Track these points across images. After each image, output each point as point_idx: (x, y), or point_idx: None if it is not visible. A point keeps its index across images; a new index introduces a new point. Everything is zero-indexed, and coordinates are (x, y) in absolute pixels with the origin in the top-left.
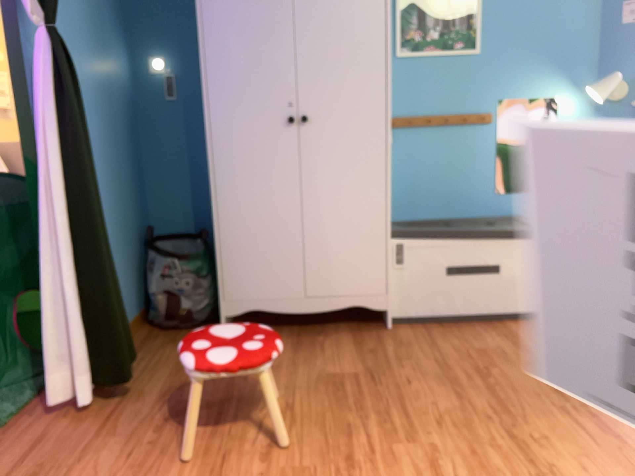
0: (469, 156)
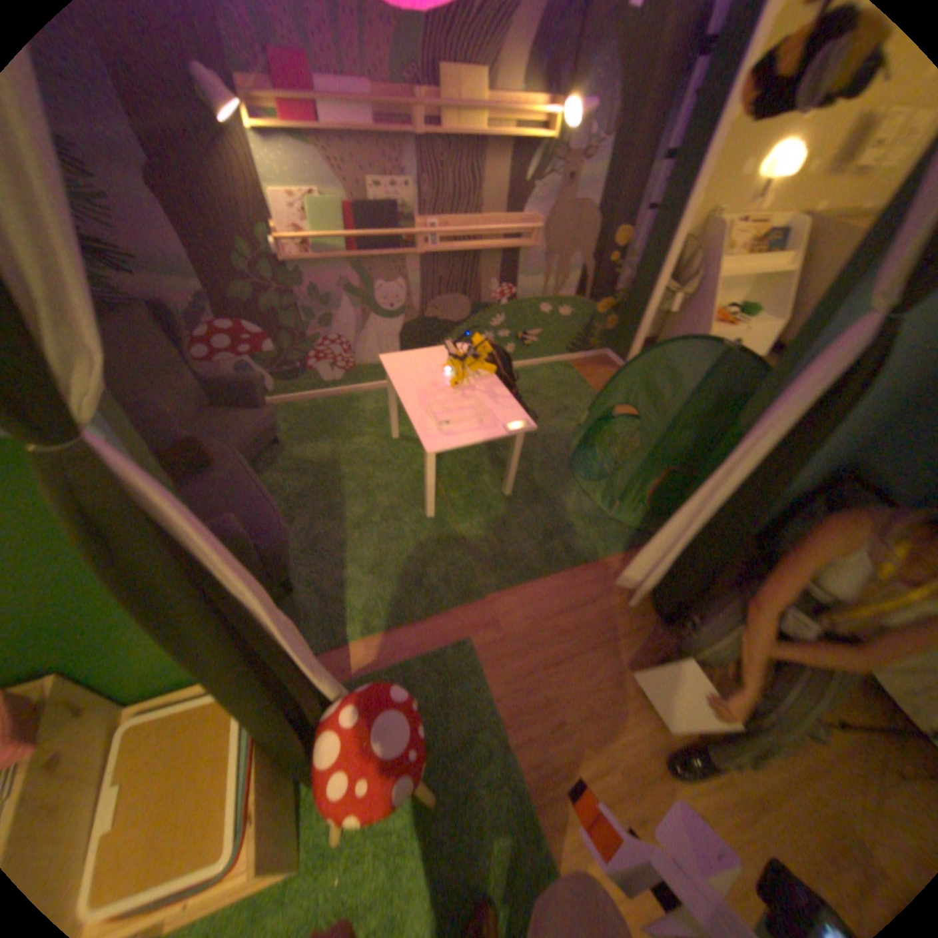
0: None
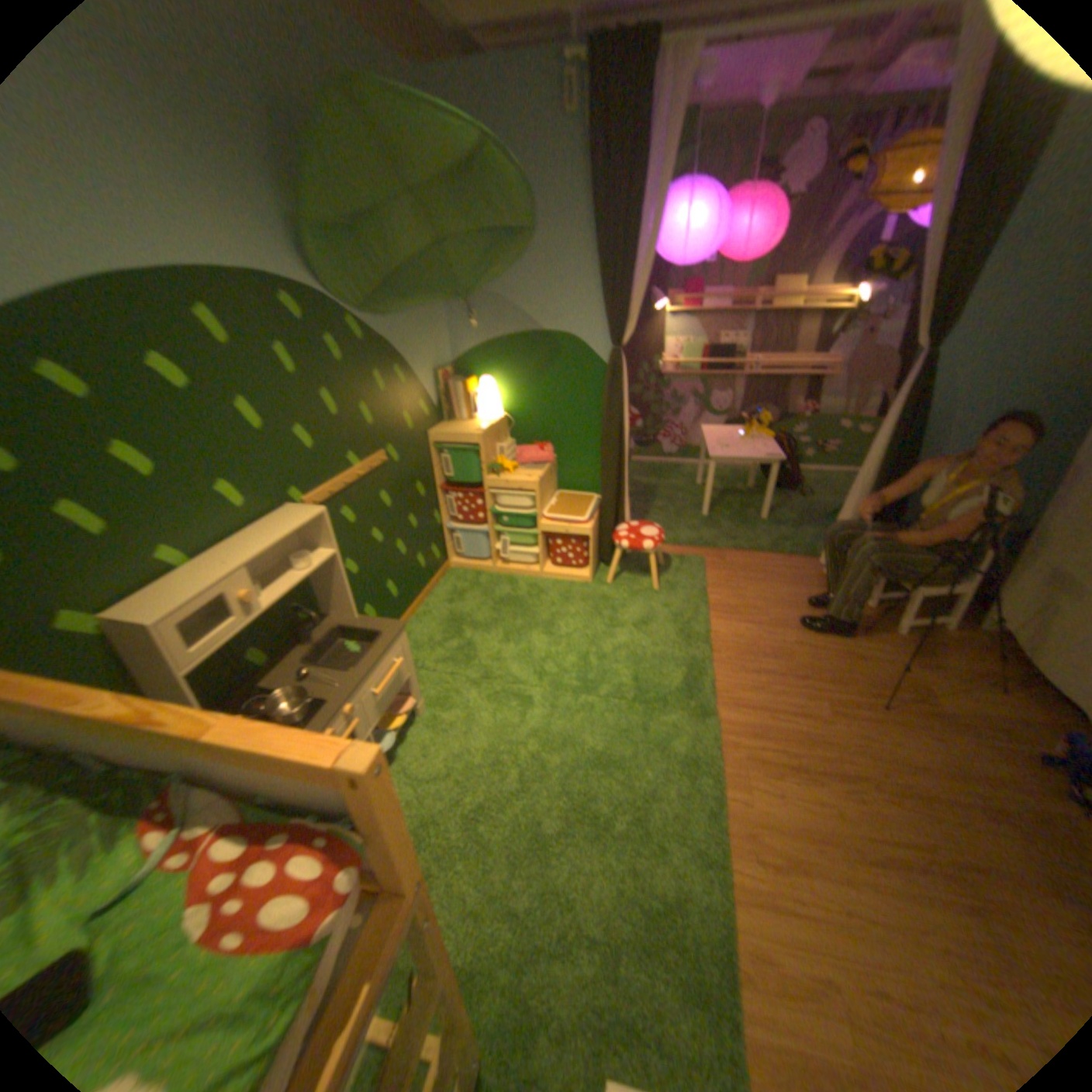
0: None
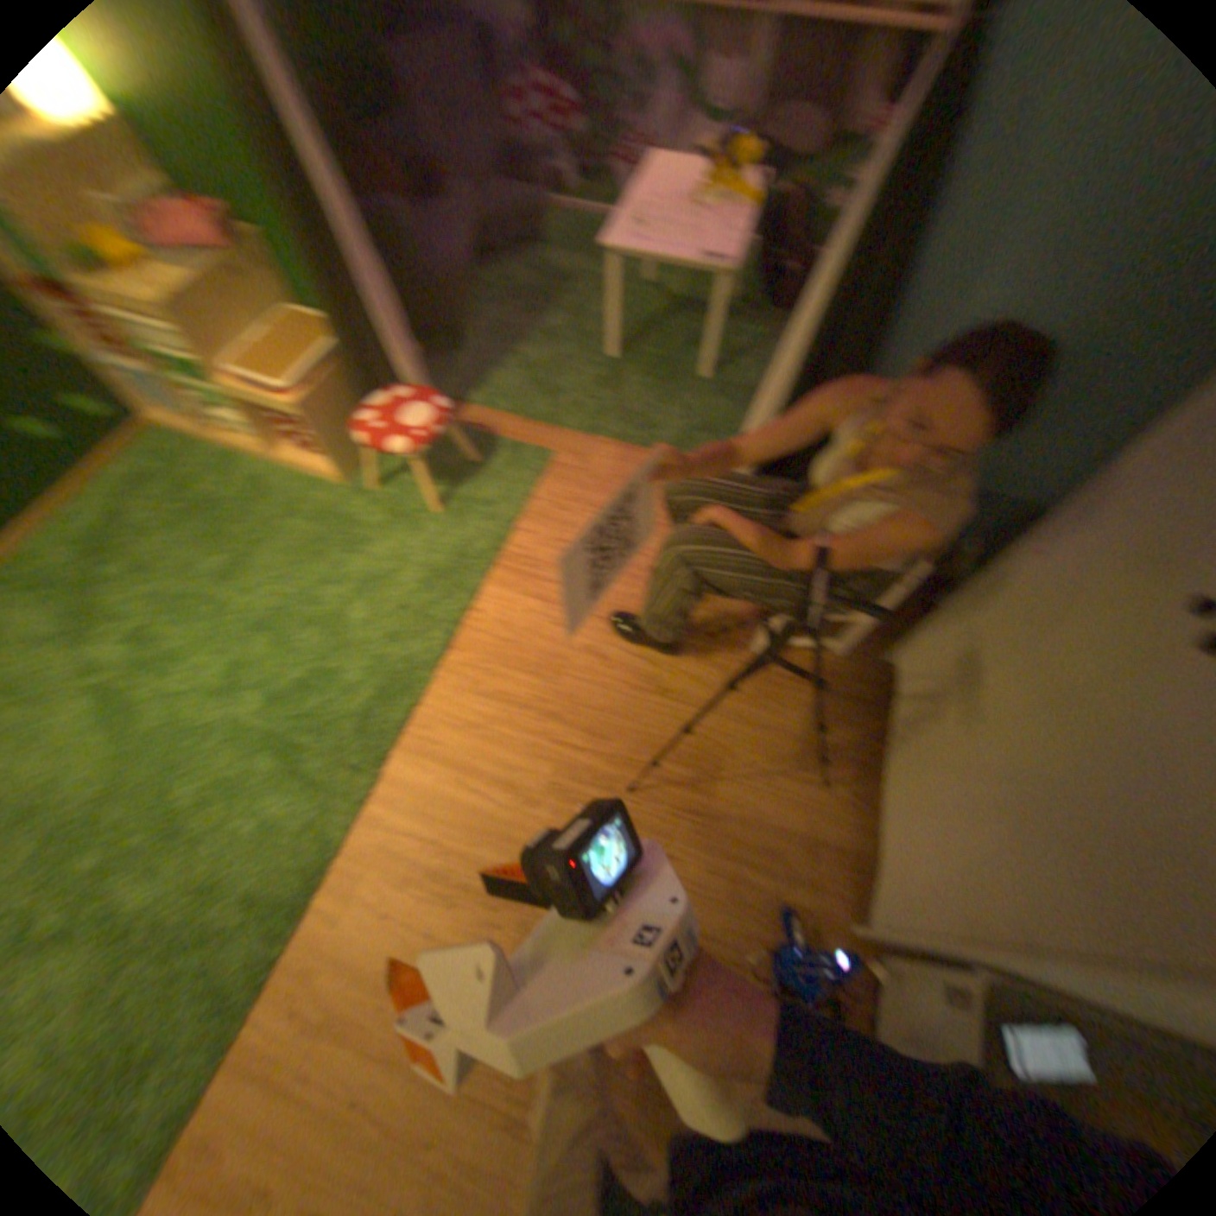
0: None
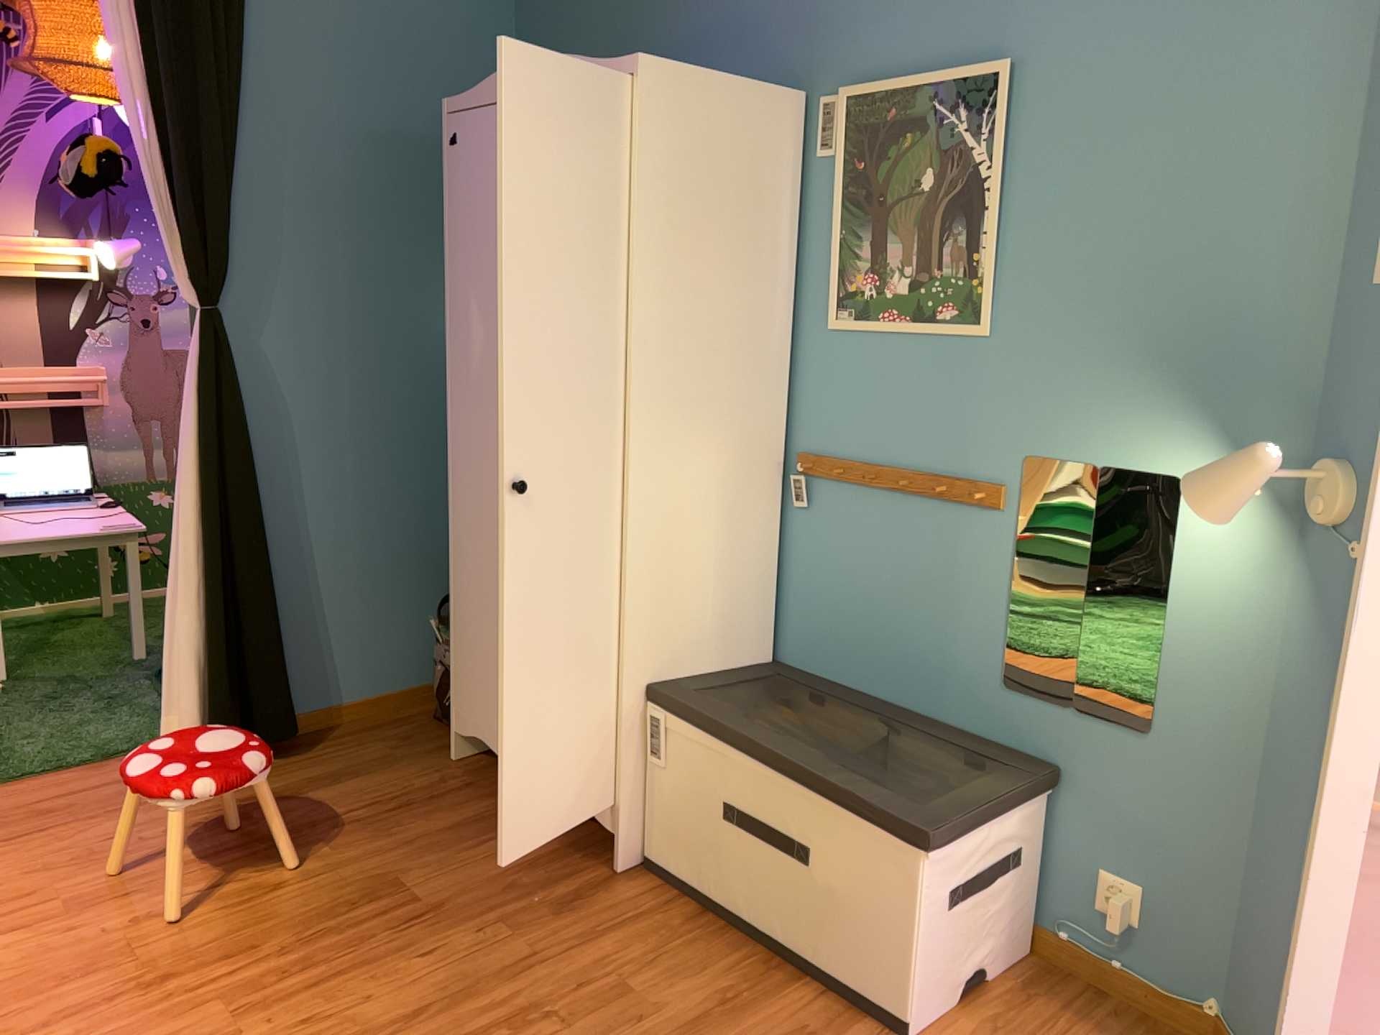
0: (951, 577)
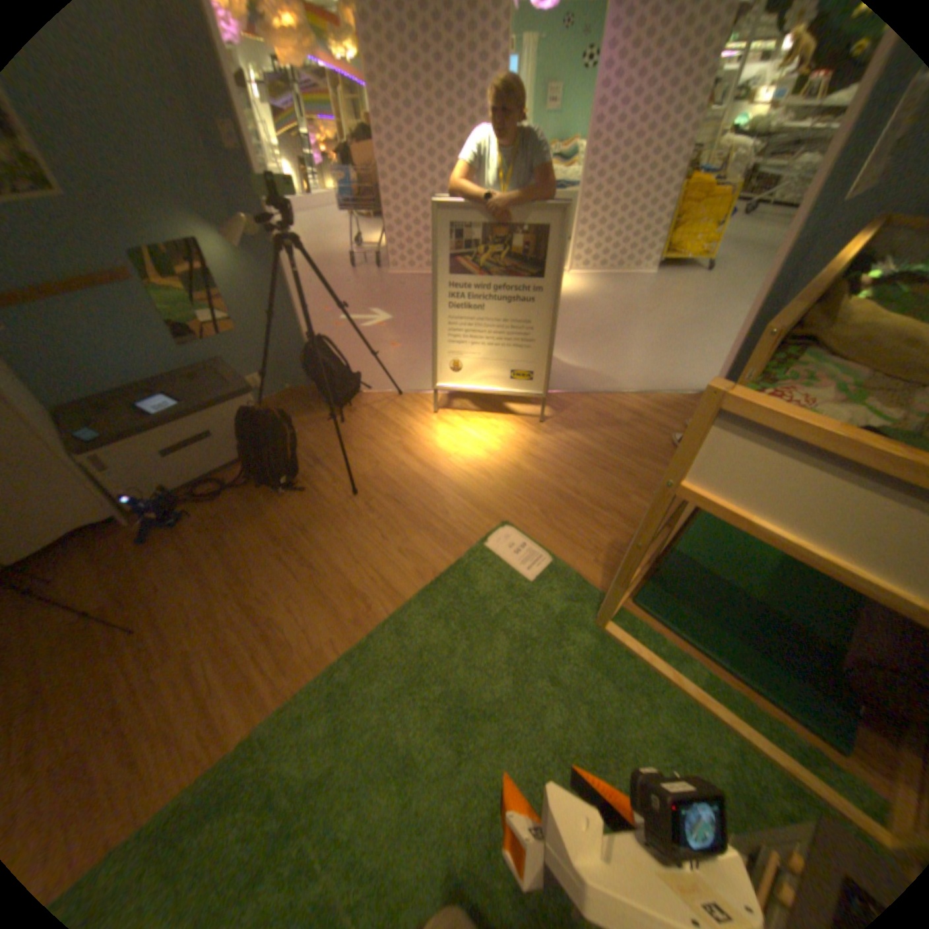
0: (127, 319)
